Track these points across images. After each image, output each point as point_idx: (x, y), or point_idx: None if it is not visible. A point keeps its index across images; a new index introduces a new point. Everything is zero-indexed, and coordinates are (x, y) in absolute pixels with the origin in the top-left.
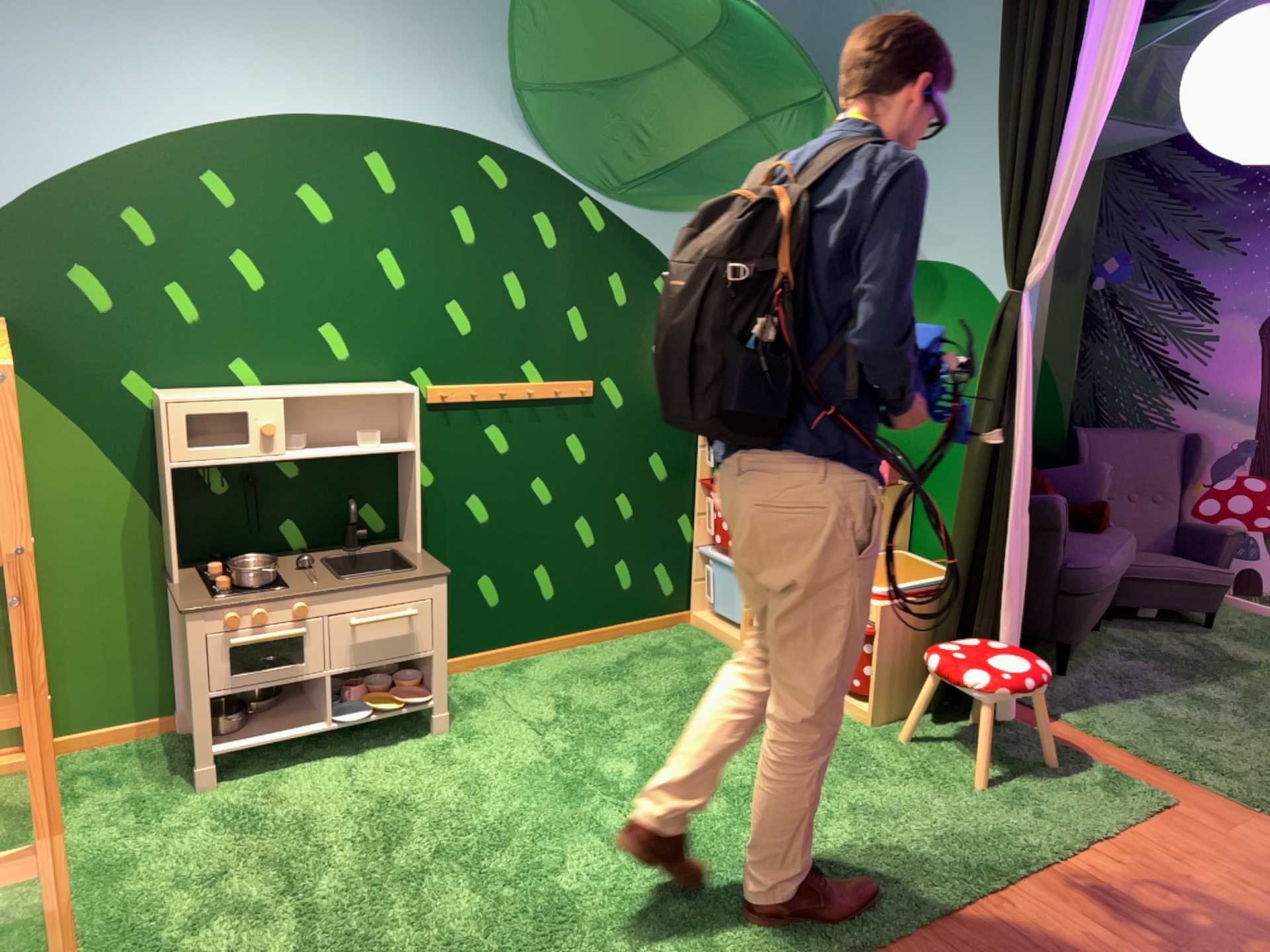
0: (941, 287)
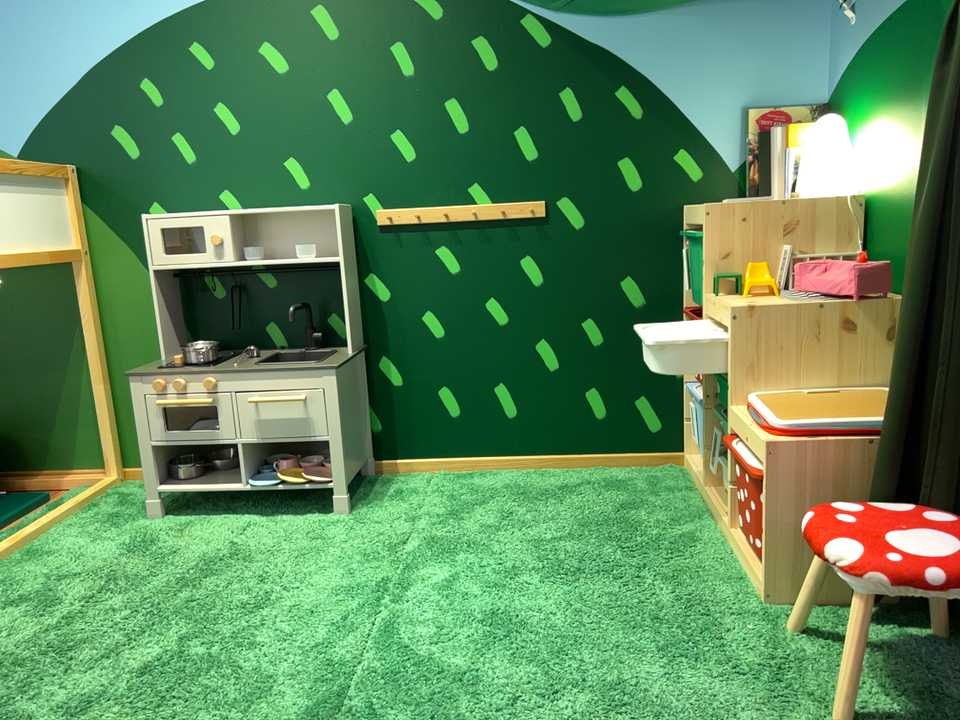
0: (949, 4)
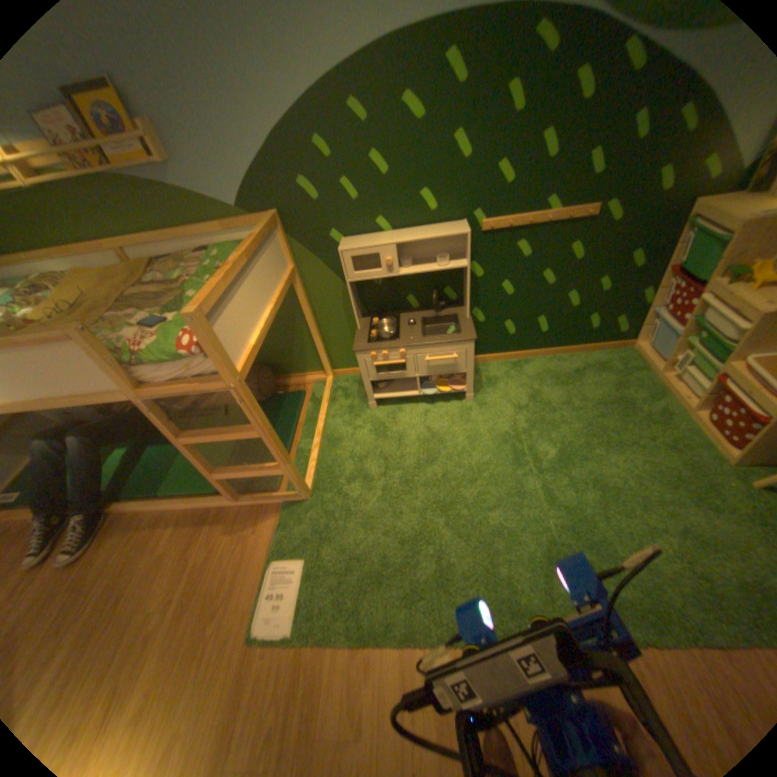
0: None
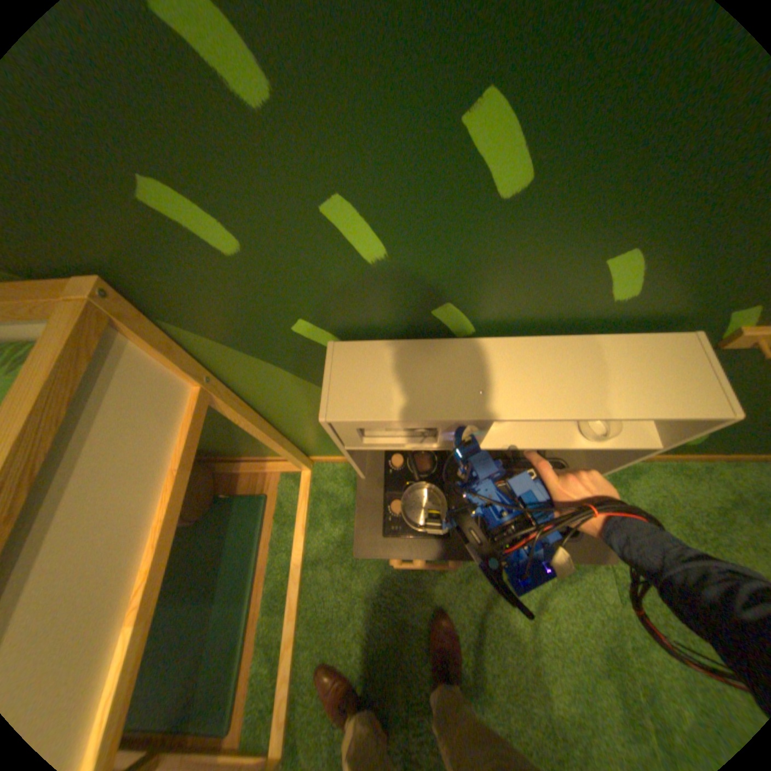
0: None
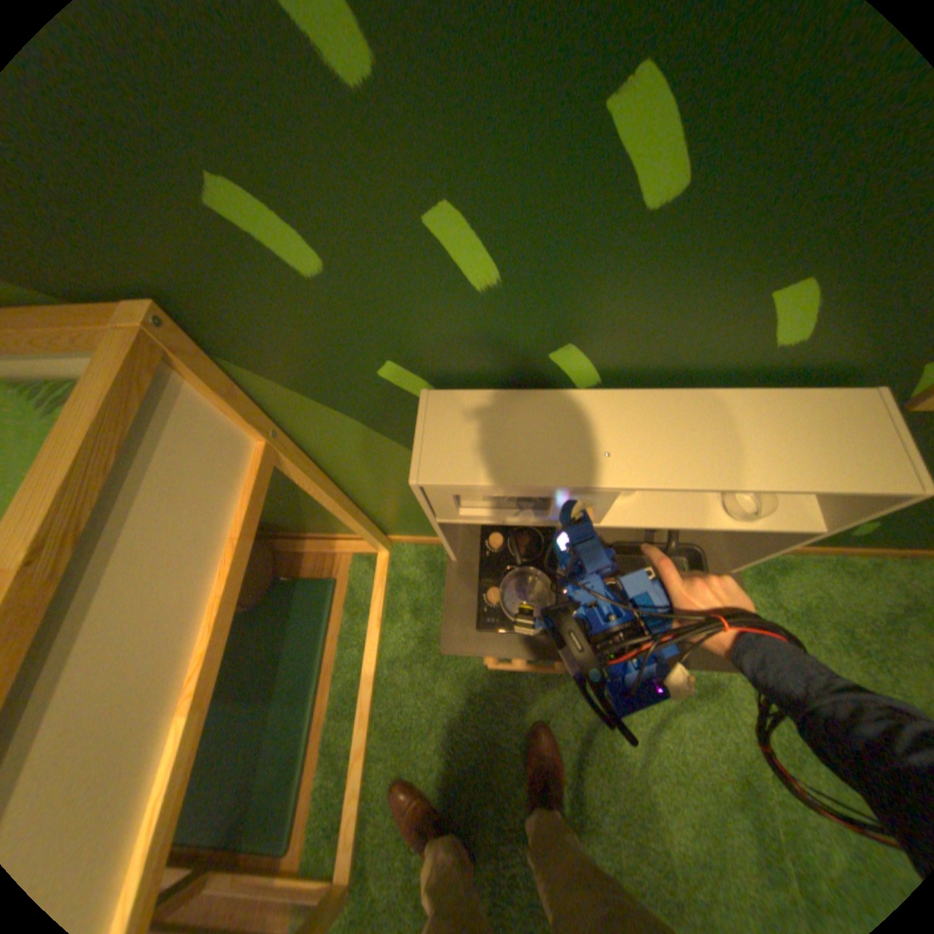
0: None
